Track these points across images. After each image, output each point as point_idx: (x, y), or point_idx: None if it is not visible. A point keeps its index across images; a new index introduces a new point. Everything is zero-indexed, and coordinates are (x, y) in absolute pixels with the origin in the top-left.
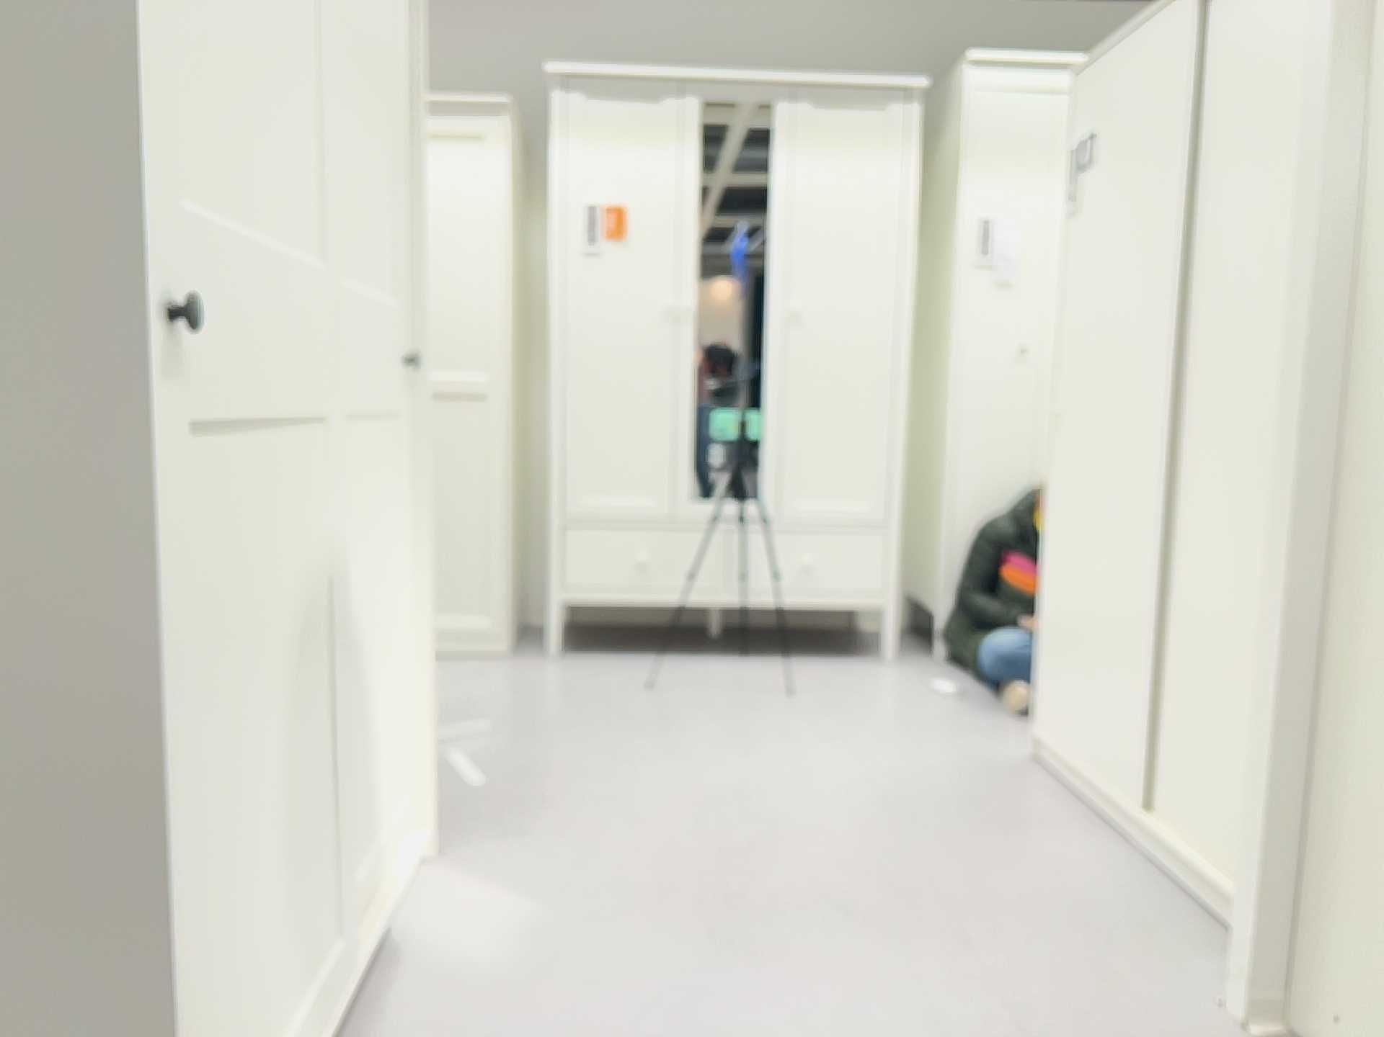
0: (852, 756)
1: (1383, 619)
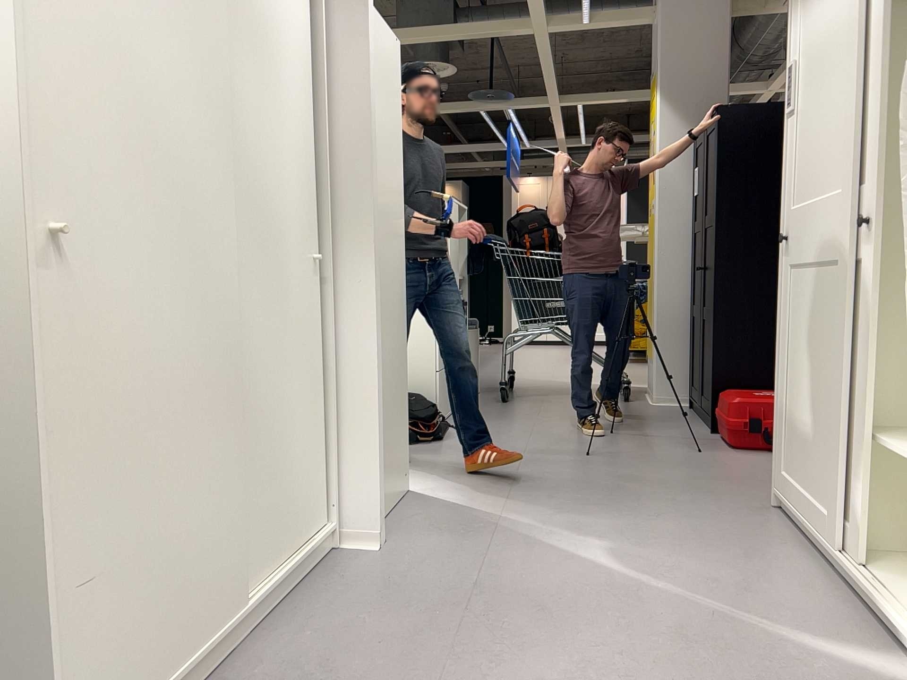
0: None
1: (376, 334)
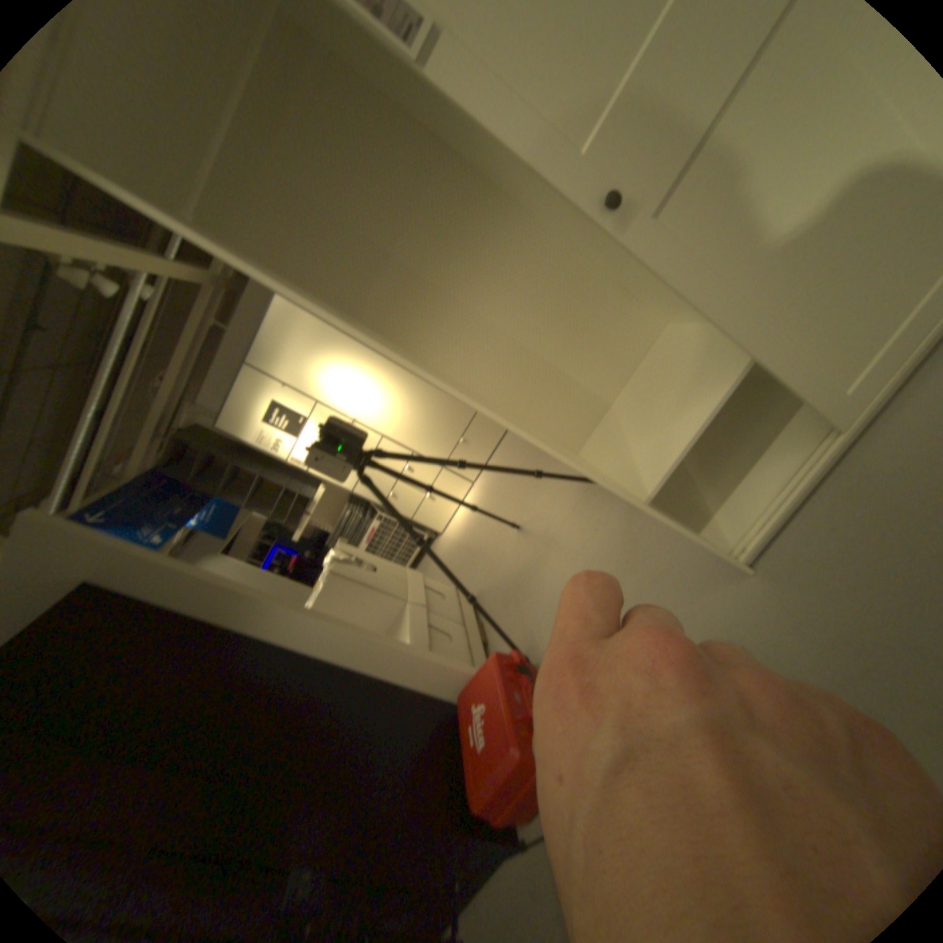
0: None
1: None
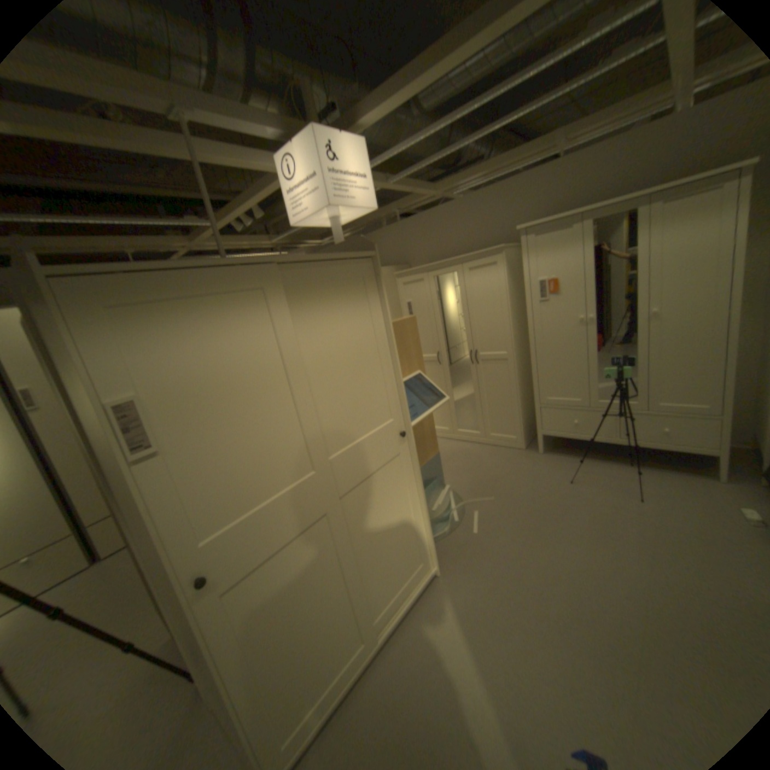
0: (650, 563)
1: None
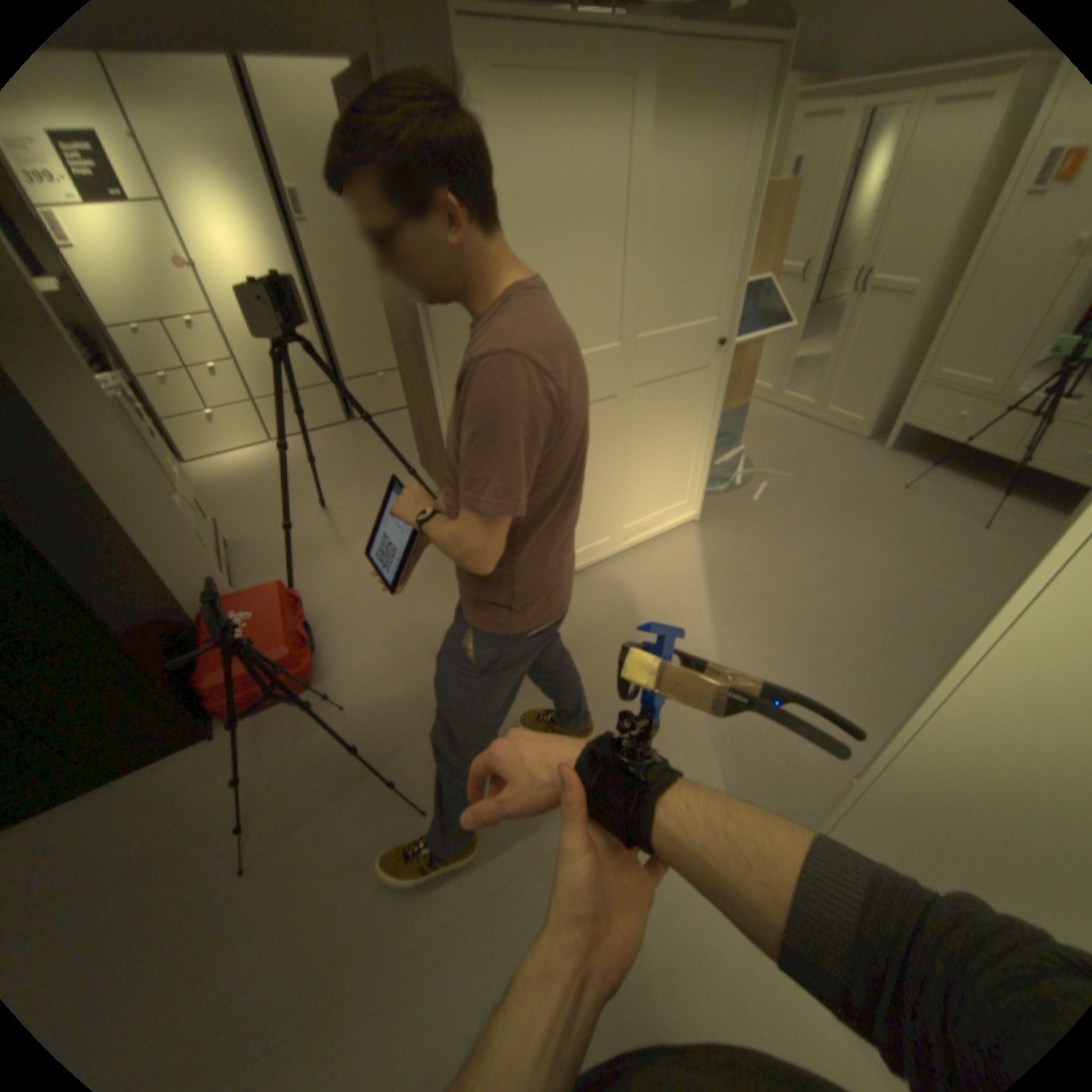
0: (948, 577)
1: None
